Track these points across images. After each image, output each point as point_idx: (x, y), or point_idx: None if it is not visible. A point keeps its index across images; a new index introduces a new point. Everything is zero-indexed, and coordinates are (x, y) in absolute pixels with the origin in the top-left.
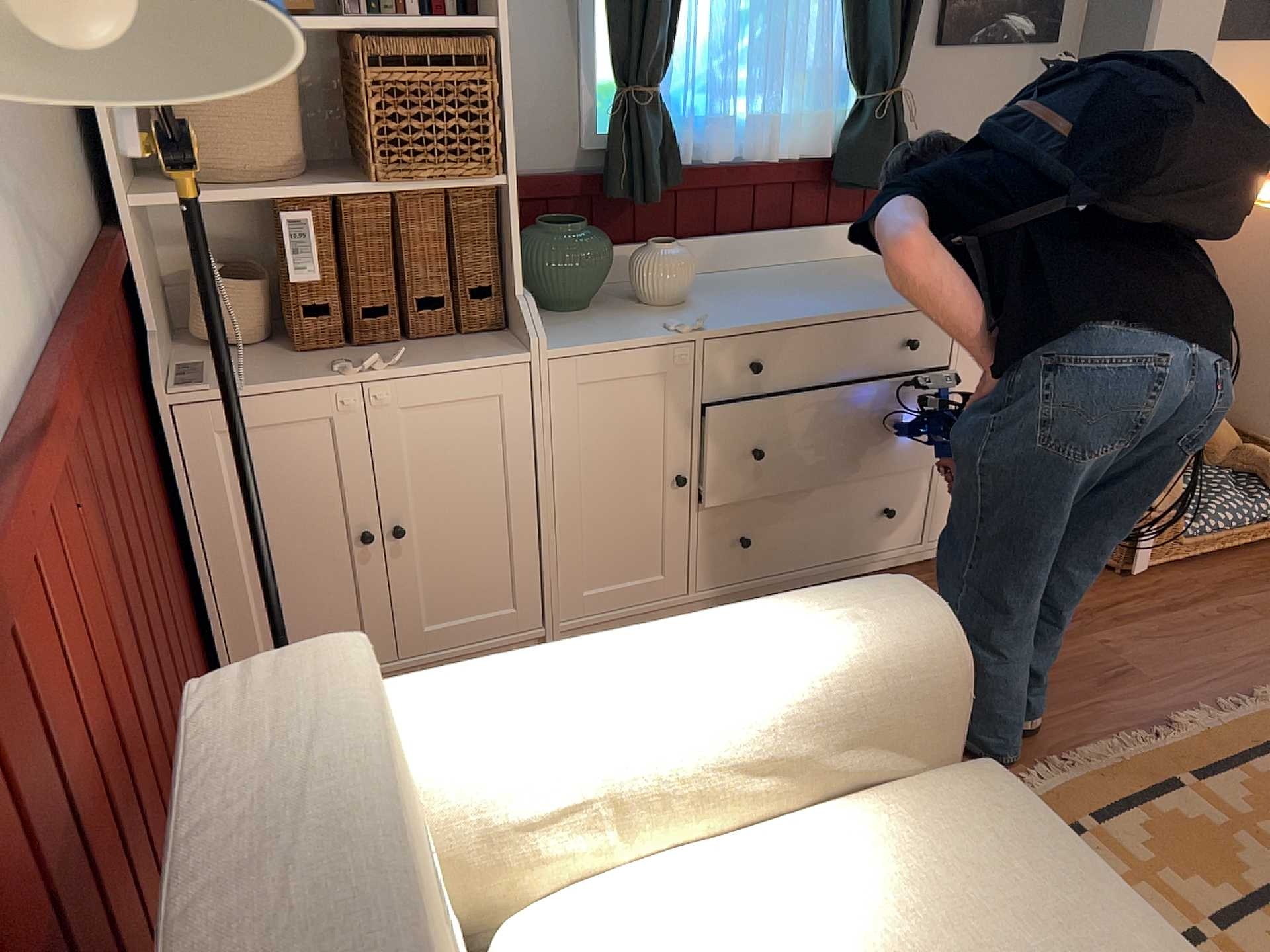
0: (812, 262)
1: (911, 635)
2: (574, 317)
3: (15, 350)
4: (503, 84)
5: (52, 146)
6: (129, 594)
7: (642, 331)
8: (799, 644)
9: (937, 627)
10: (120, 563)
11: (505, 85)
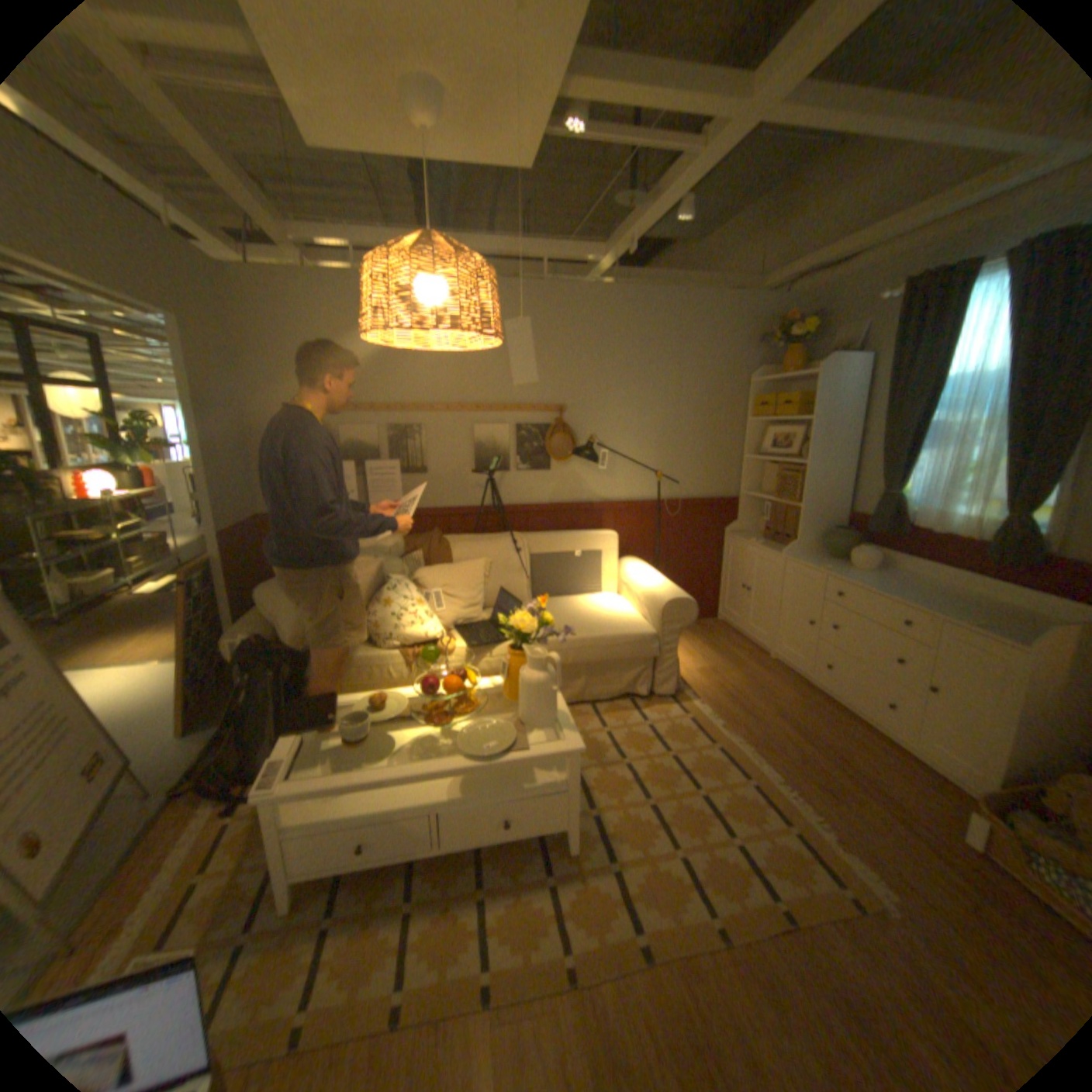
0: (980, 595)
1: (665, 597)
2: (826, 559)
3: (648, 497)
4: (812, 479)
5: (710, 476)
6: (664, 547)
7: (818, 565)
8: (658, 587)
9: (669, 599)
10: (665, 541)
11: (807, 479)
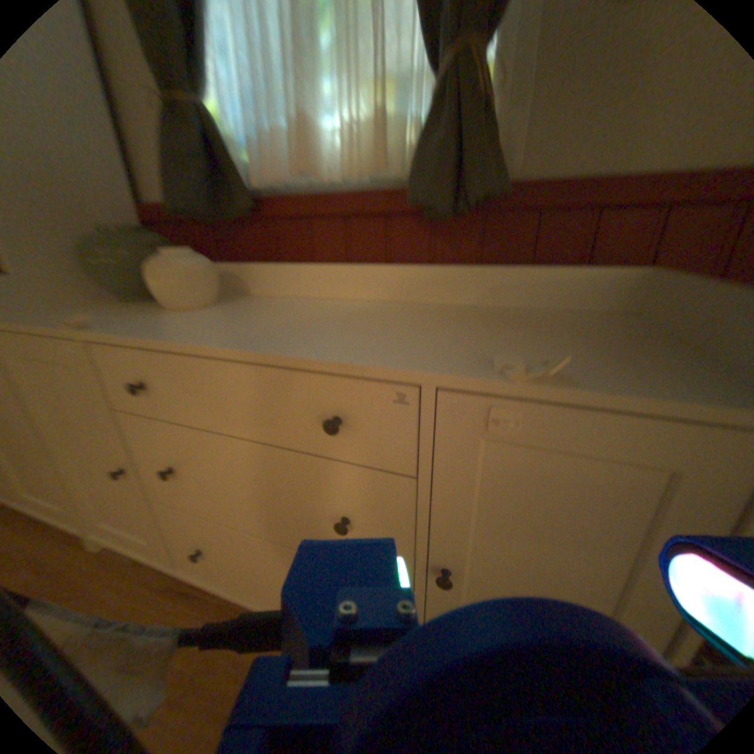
0: (405, 303)
1: None
2: (112, 307)
3: None
4: None
5: None
6: None
7: (75, 322)
8: None
9: None
10: None
11: None
